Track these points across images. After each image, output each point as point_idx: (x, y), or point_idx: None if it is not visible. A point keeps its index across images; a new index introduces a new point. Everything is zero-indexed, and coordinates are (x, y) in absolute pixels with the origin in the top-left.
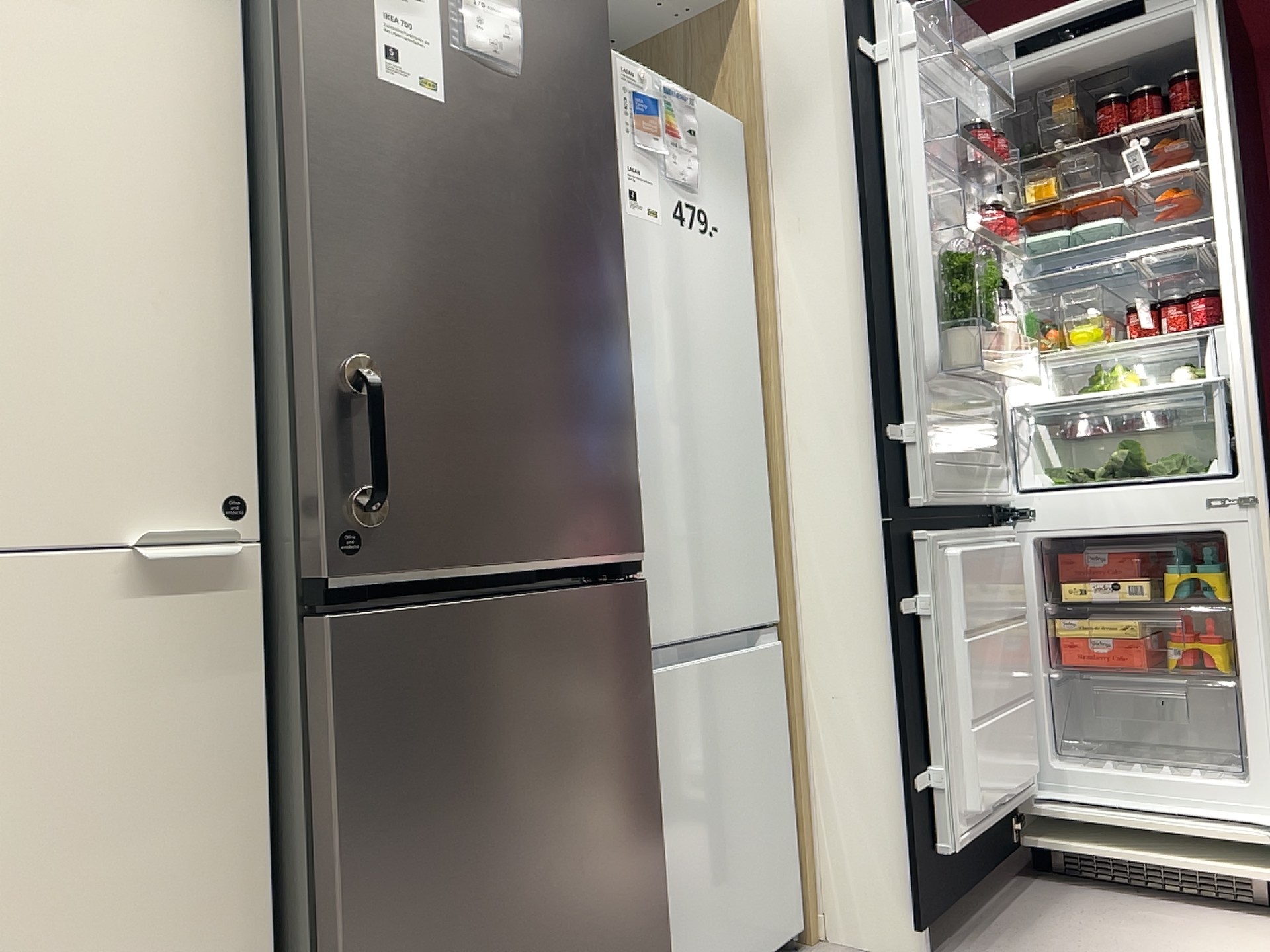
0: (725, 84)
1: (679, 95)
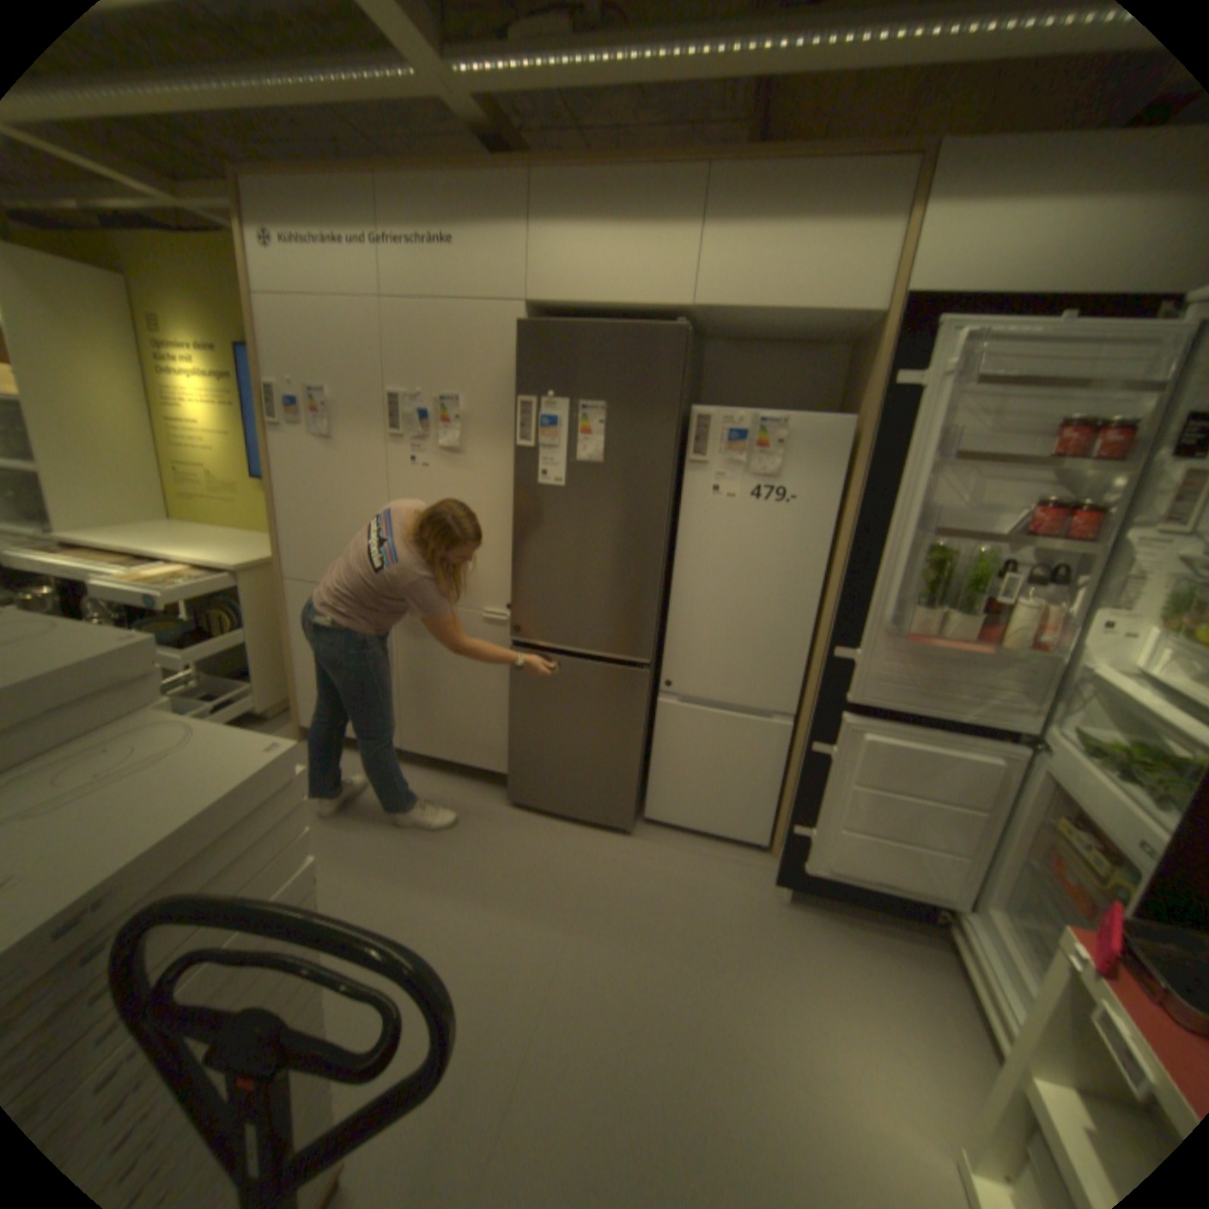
0: (871, 379)
1: (774, 420)
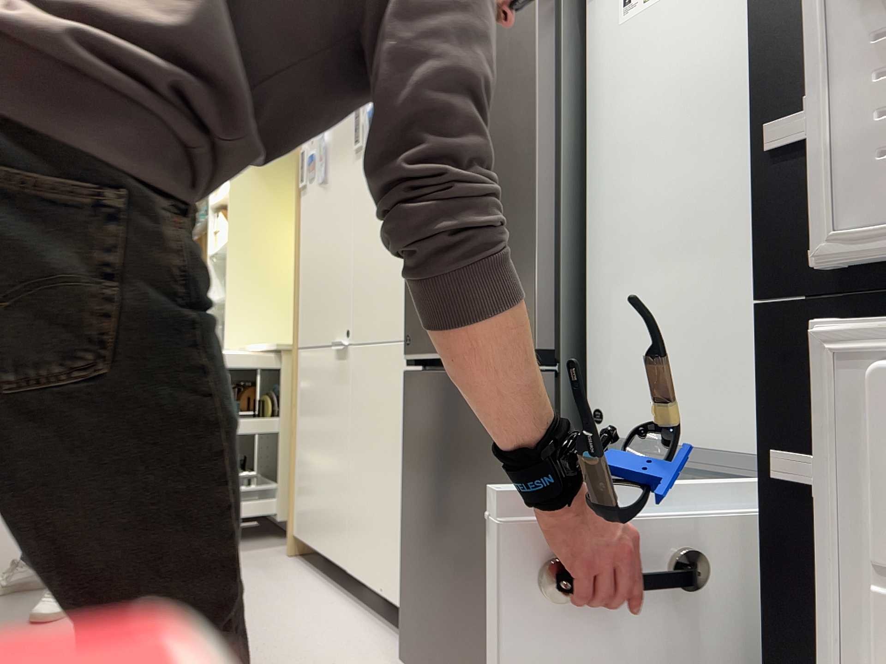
0: None
1: None
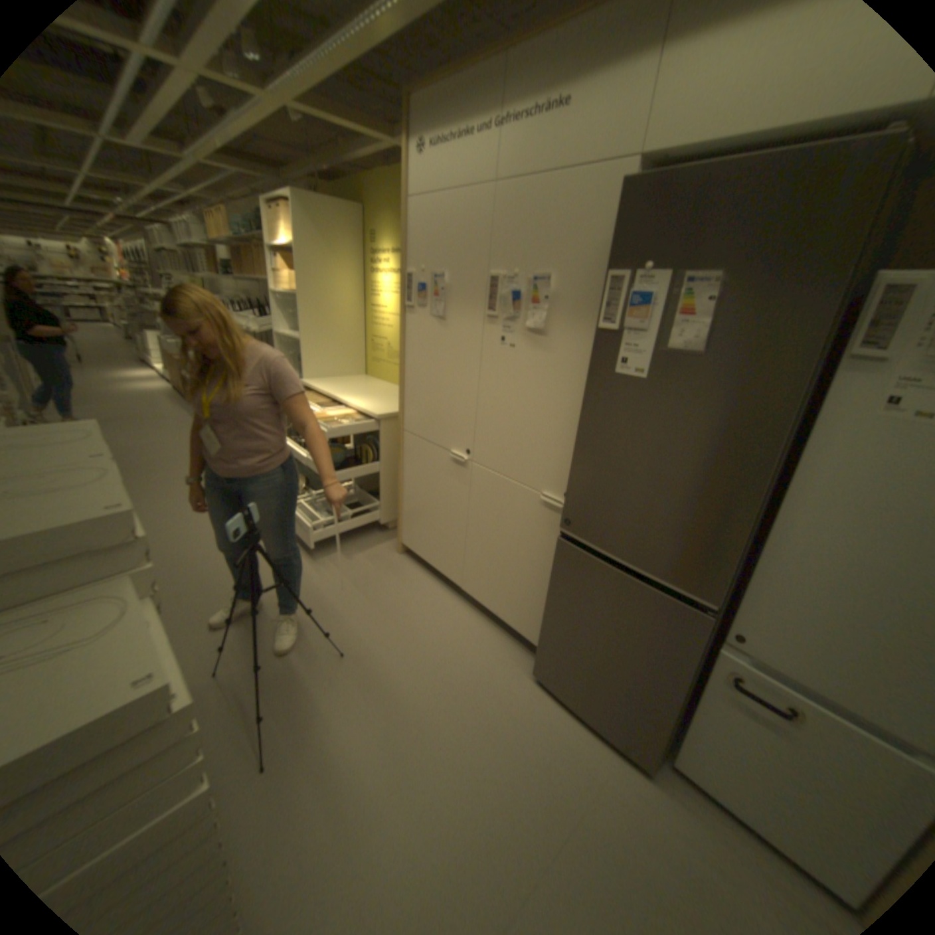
0: None
1: None
